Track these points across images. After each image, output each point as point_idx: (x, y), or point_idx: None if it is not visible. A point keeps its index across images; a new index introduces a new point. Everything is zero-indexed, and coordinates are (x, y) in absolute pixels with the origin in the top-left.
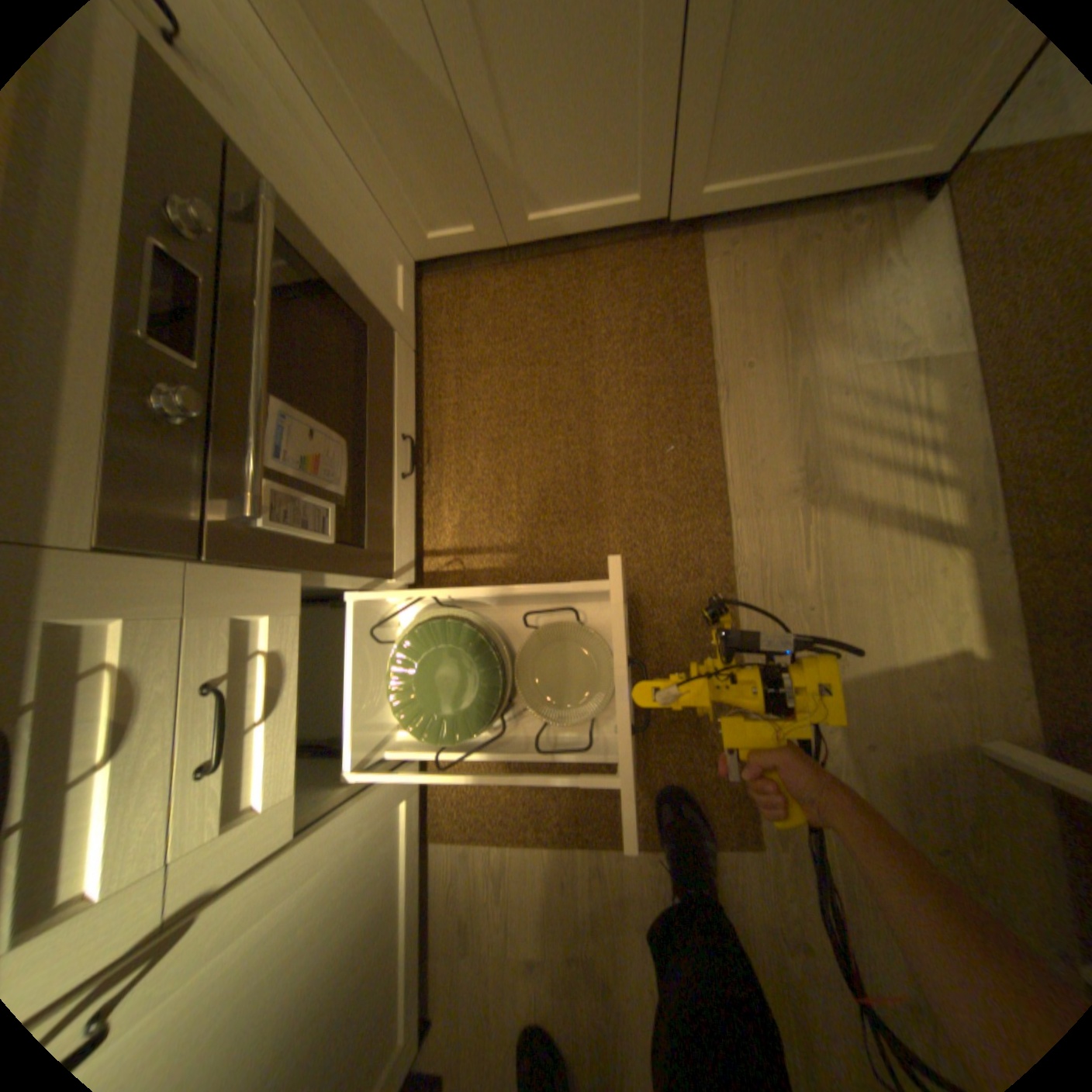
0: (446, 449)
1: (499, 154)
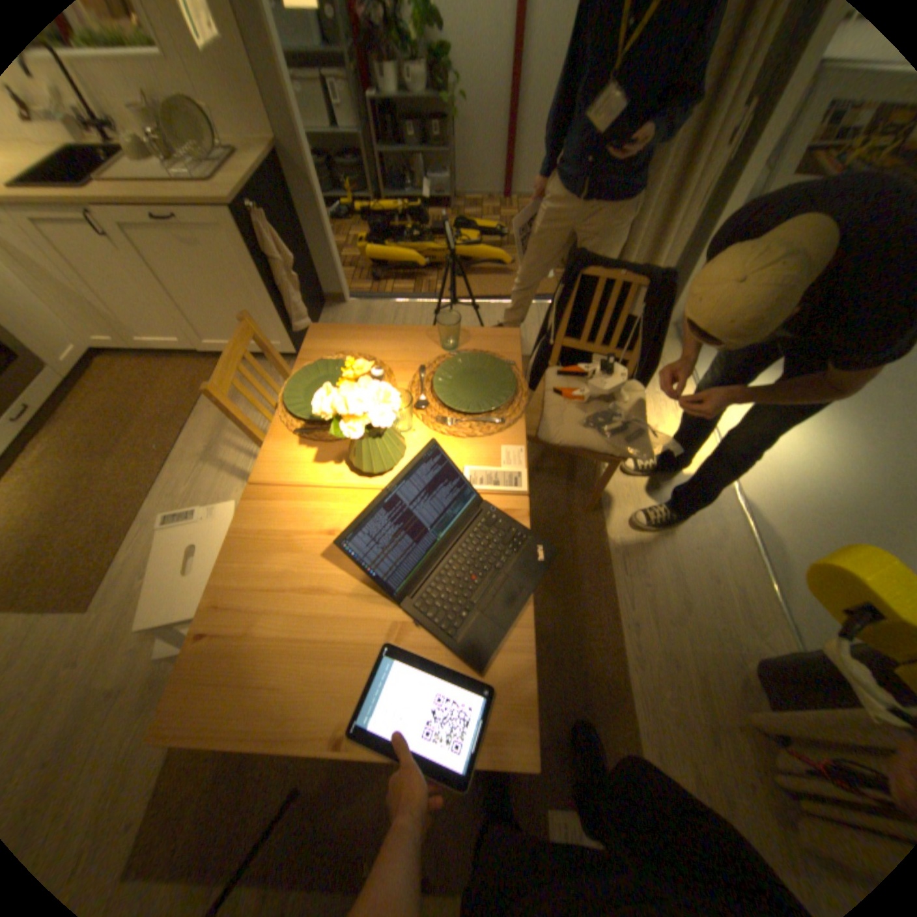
0: (64, 421)
1: (110, 313)
